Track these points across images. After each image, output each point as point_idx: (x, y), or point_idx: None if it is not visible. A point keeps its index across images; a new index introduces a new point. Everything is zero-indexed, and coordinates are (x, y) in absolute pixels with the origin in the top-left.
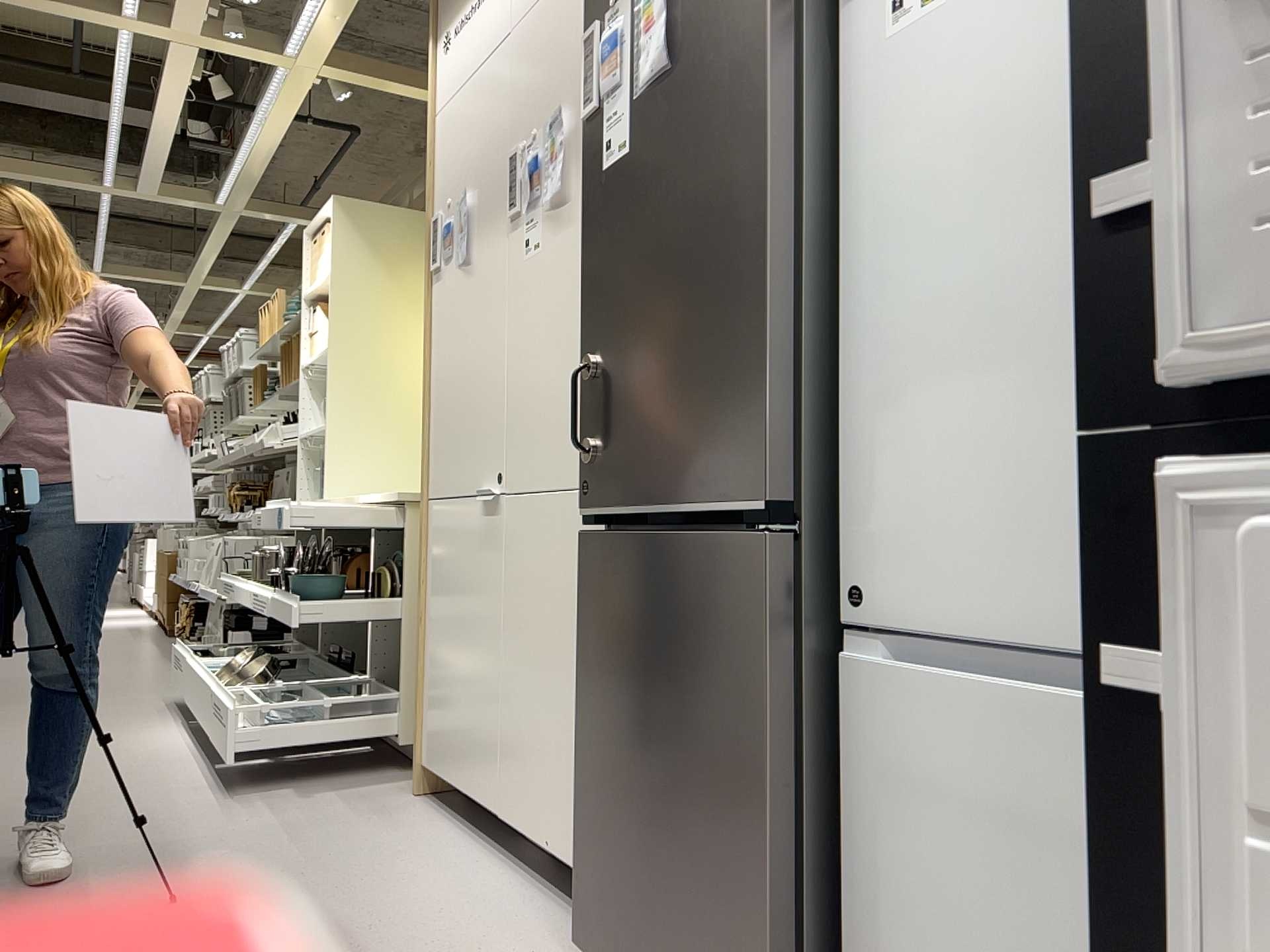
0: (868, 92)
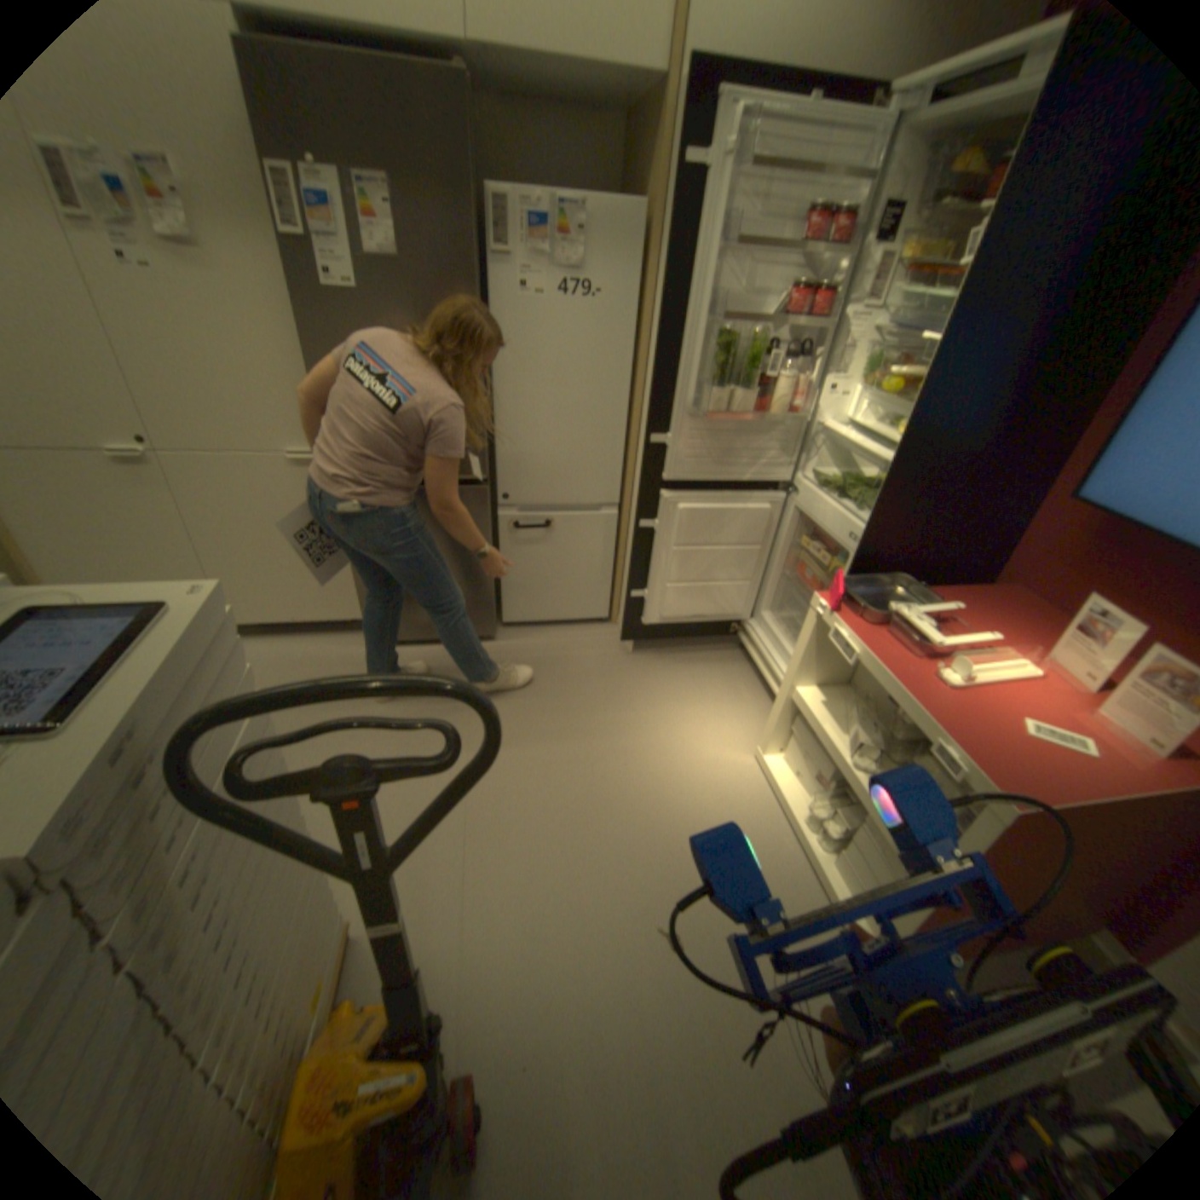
0: (504, 313)
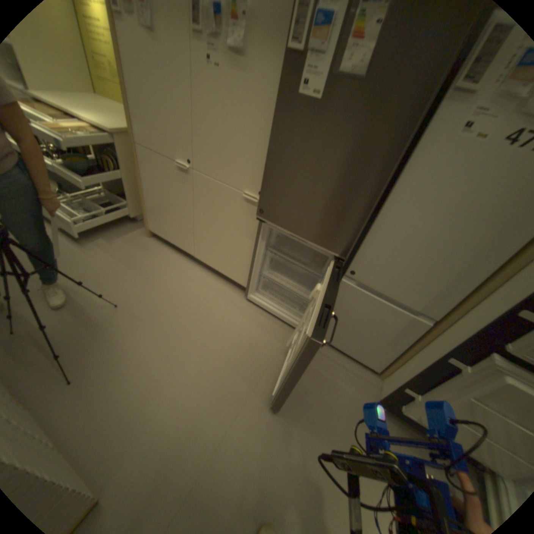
0: (432, 146)
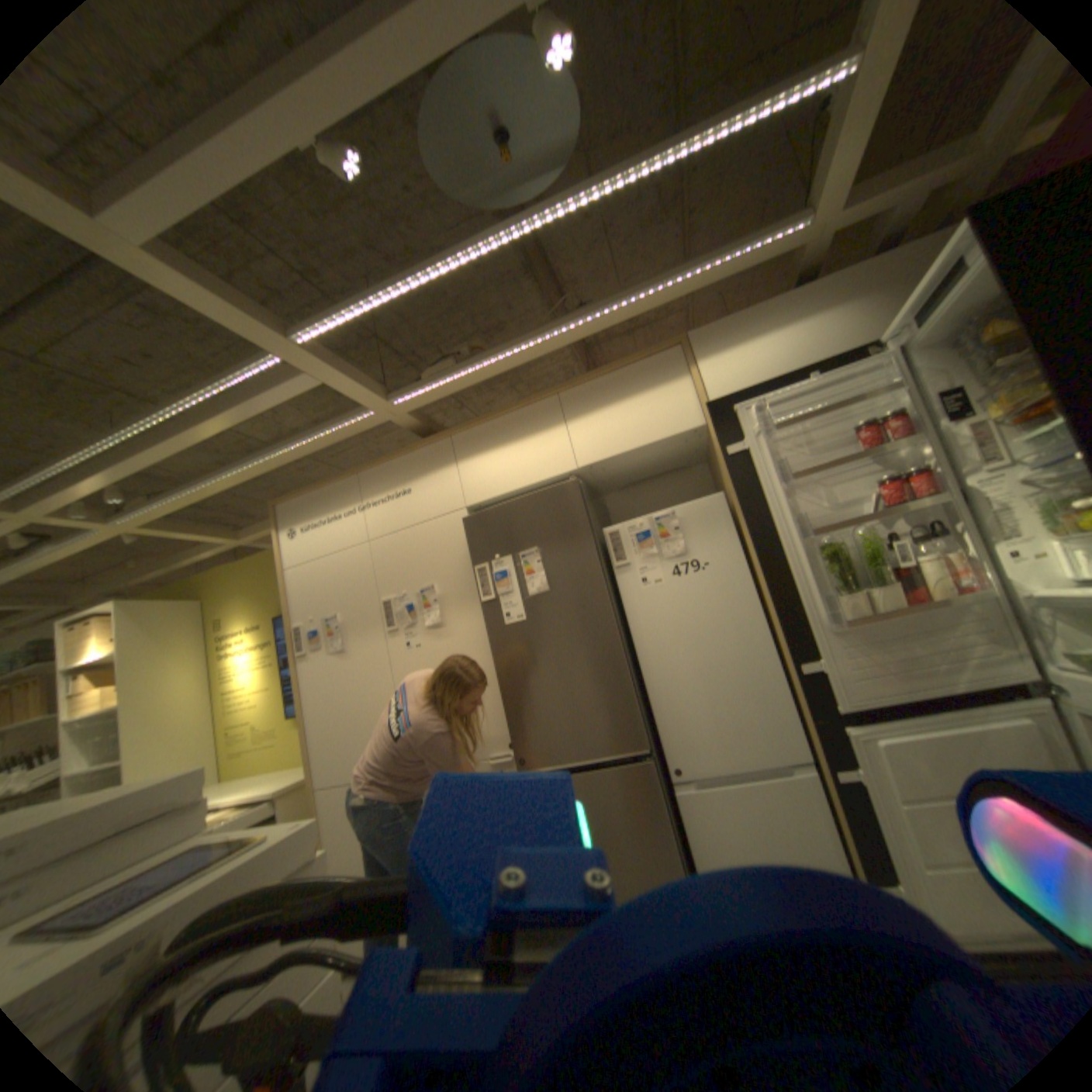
0: (634, 604)
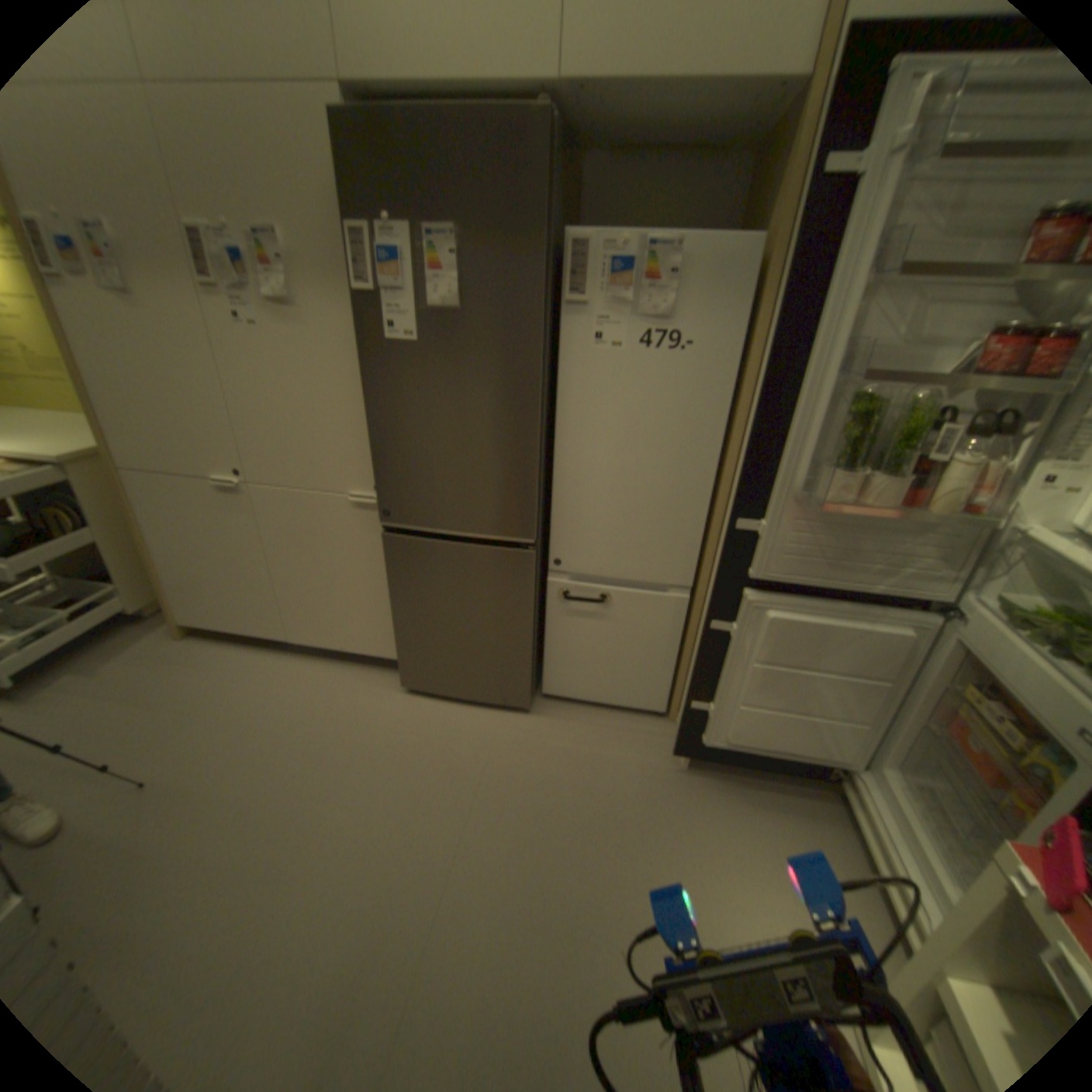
0: (574, 368)
